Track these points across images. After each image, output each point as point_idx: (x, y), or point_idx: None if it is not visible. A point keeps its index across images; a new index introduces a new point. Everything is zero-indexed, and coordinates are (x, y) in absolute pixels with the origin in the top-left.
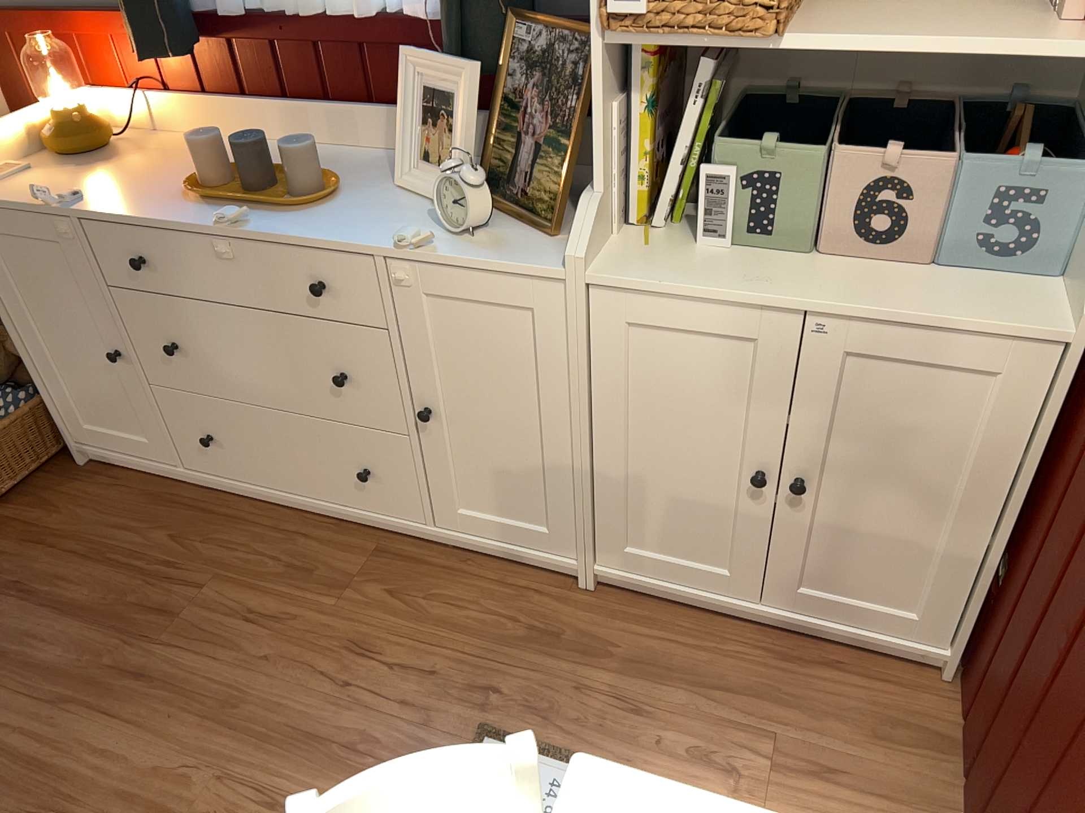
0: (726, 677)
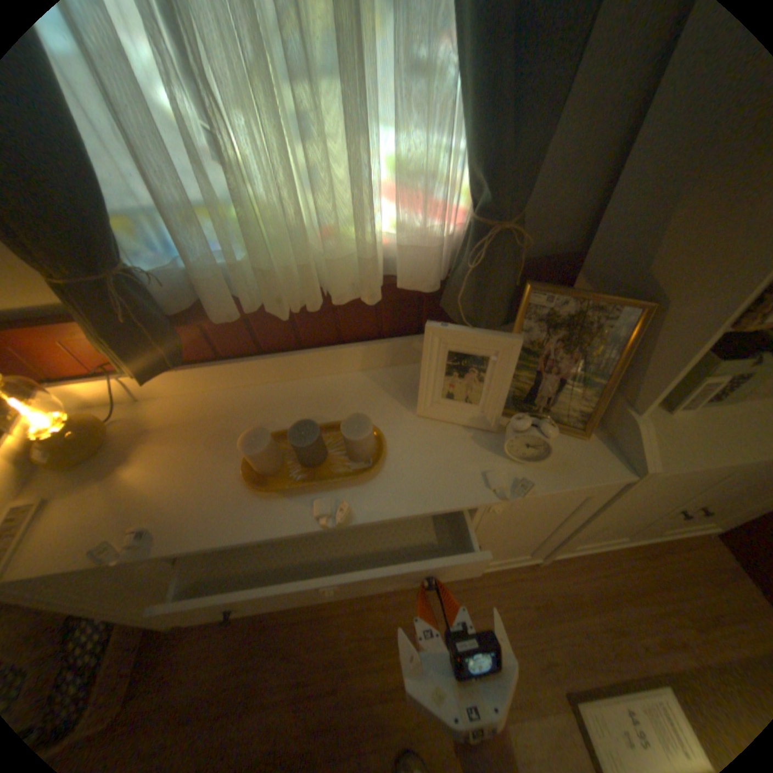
0: (642, 590)
